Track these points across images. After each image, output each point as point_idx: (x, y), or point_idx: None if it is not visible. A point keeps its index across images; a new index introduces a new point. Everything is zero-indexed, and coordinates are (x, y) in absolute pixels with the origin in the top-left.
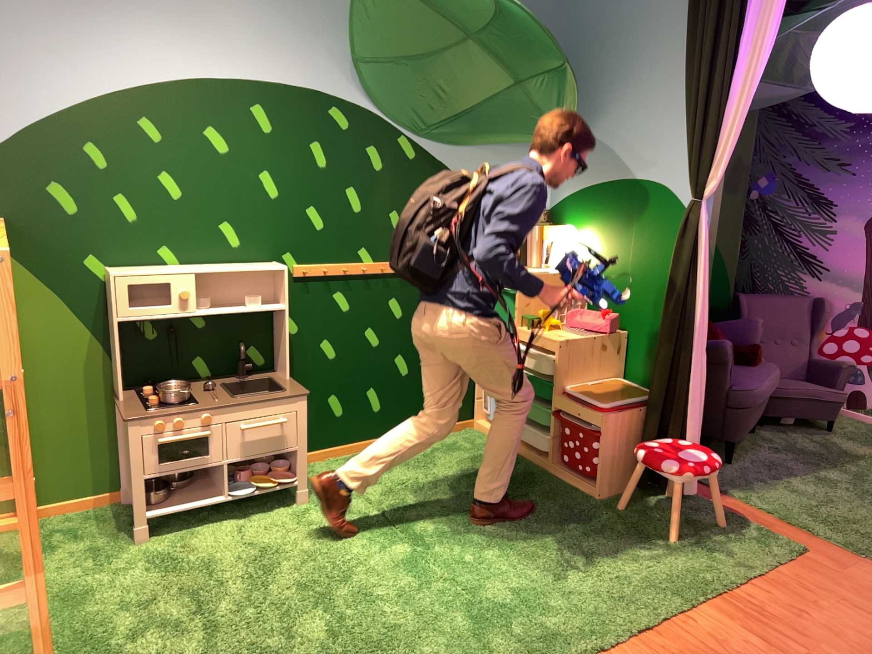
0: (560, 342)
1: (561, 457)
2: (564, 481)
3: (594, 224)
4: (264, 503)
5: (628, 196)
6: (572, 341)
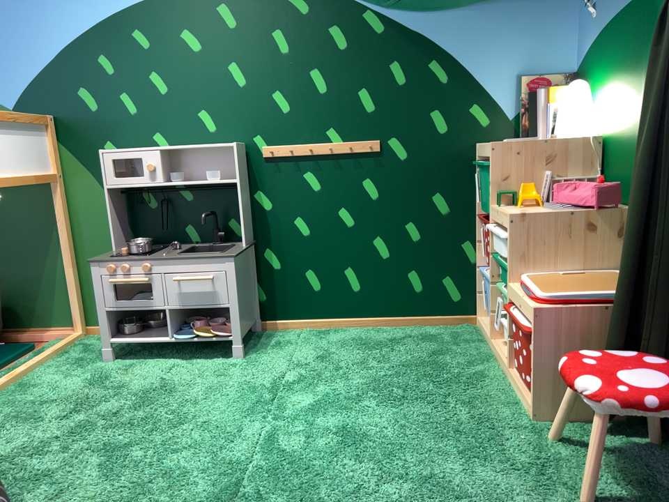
0: (516, 216)
1: (518, 366)
2: (513, 397)
3: (612, 69)
4: (209, 354)
5: (643, 12)
6: (537, 215)
